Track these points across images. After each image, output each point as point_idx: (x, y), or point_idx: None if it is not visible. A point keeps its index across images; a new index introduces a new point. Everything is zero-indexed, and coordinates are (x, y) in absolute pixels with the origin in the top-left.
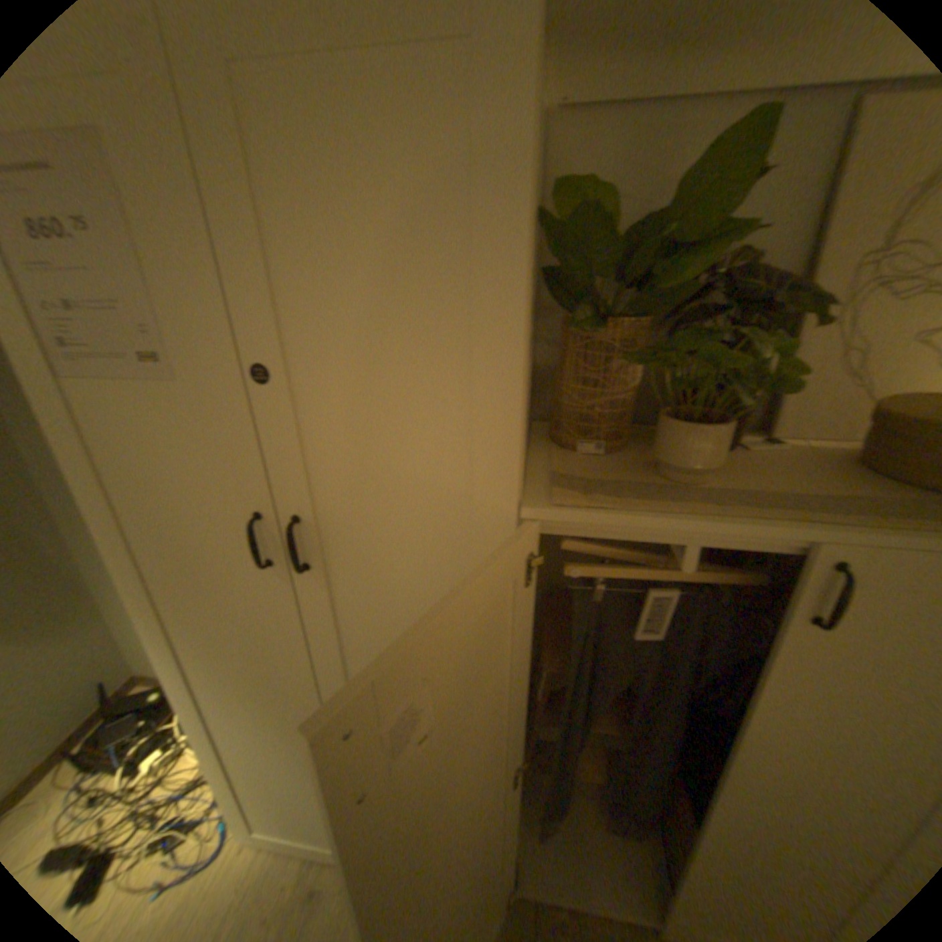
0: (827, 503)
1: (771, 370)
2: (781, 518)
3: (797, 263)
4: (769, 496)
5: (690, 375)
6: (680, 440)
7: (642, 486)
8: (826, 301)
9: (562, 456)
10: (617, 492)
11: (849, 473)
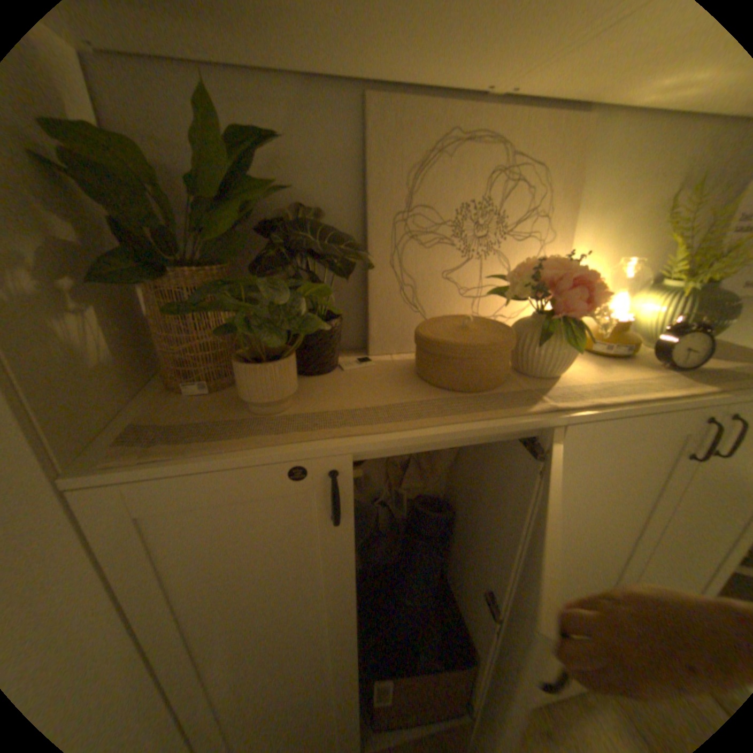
0: (366, 414)
1: (298, 311)
2: (320, 437)
3: (357, 217)
4: (326, 414)
5: (231, 319)
6: (245, 377)
7: (218, 424)
8: (360, 249)
9: (160, 401)
10: (186, 435)
11: (401, 381)
